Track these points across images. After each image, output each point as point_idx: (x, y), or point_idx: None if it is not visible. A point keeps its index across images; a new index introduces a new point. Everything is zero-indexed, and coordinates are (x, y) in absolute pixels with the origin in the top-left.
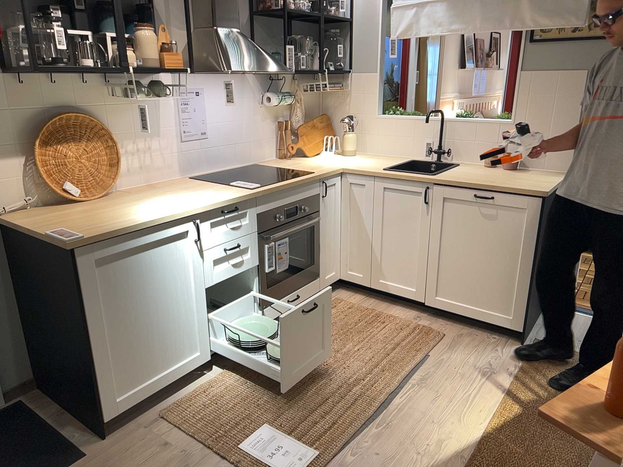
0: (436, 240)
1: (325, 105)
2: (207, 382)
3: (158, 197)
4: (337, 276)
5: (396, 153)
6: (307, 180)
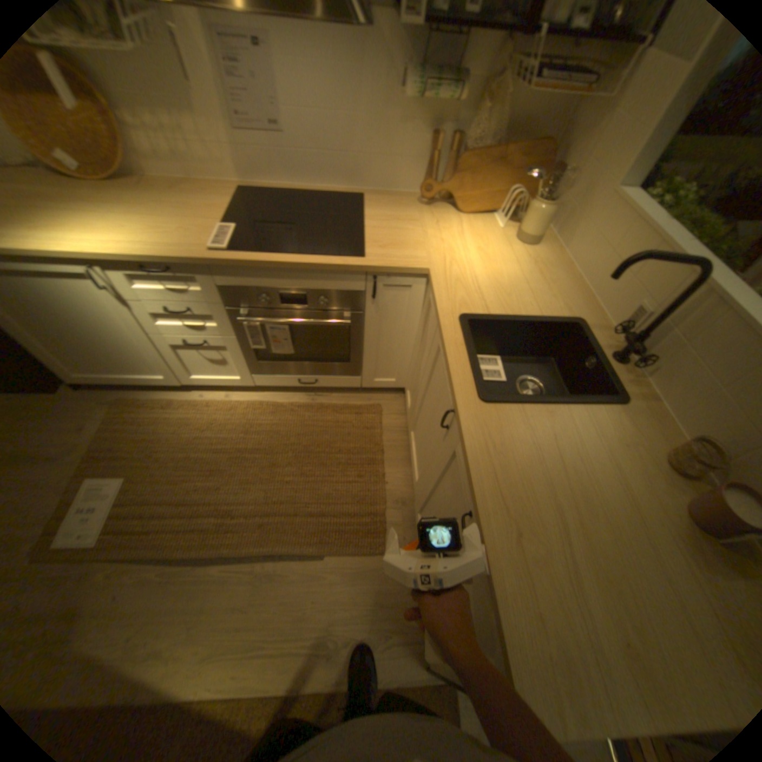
0: (434, 477)
1: (575, 116)
2: (166, 402)
3: (121, 209)
4: (395, 383)
5: (592, 283)
6: (323, 268)
